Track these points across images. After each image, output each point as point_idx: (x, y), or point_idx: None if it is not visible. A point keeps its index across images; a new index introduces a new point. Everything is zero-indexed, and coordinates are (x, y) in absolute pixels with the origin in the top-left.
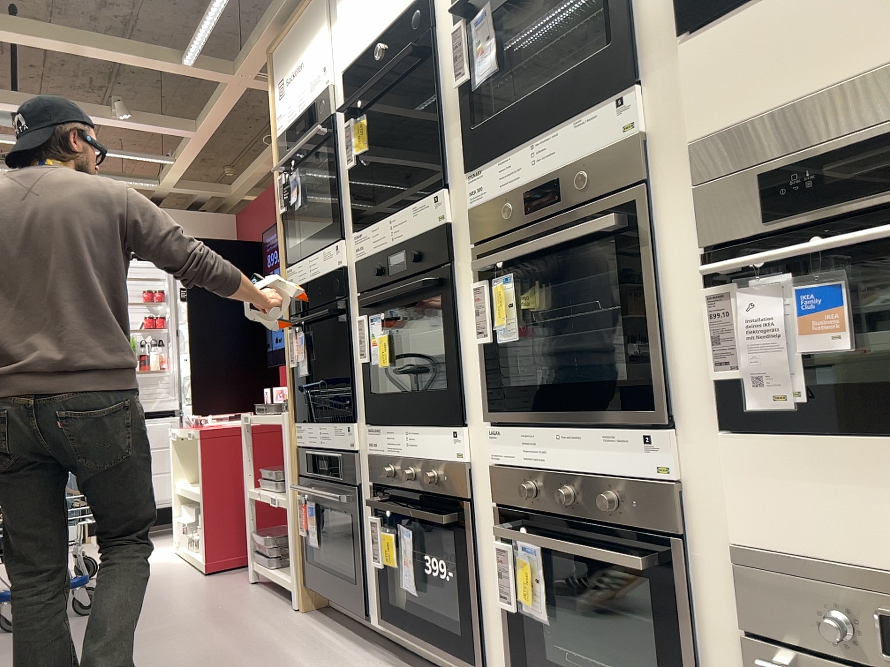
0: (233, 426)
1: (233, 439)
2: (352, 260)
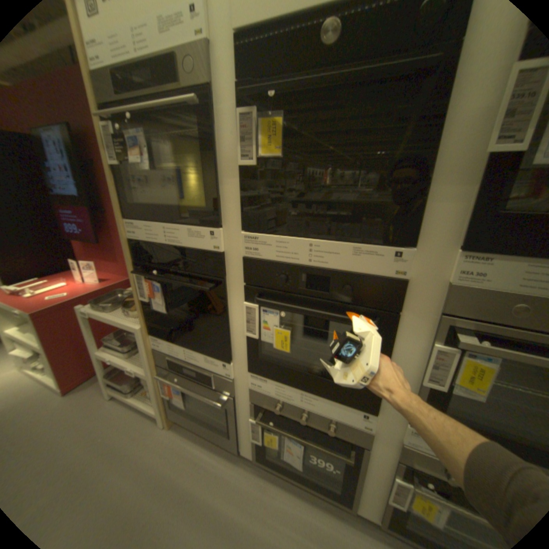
0: (59, 302)
1: (63, 312)
2: (235, 250)
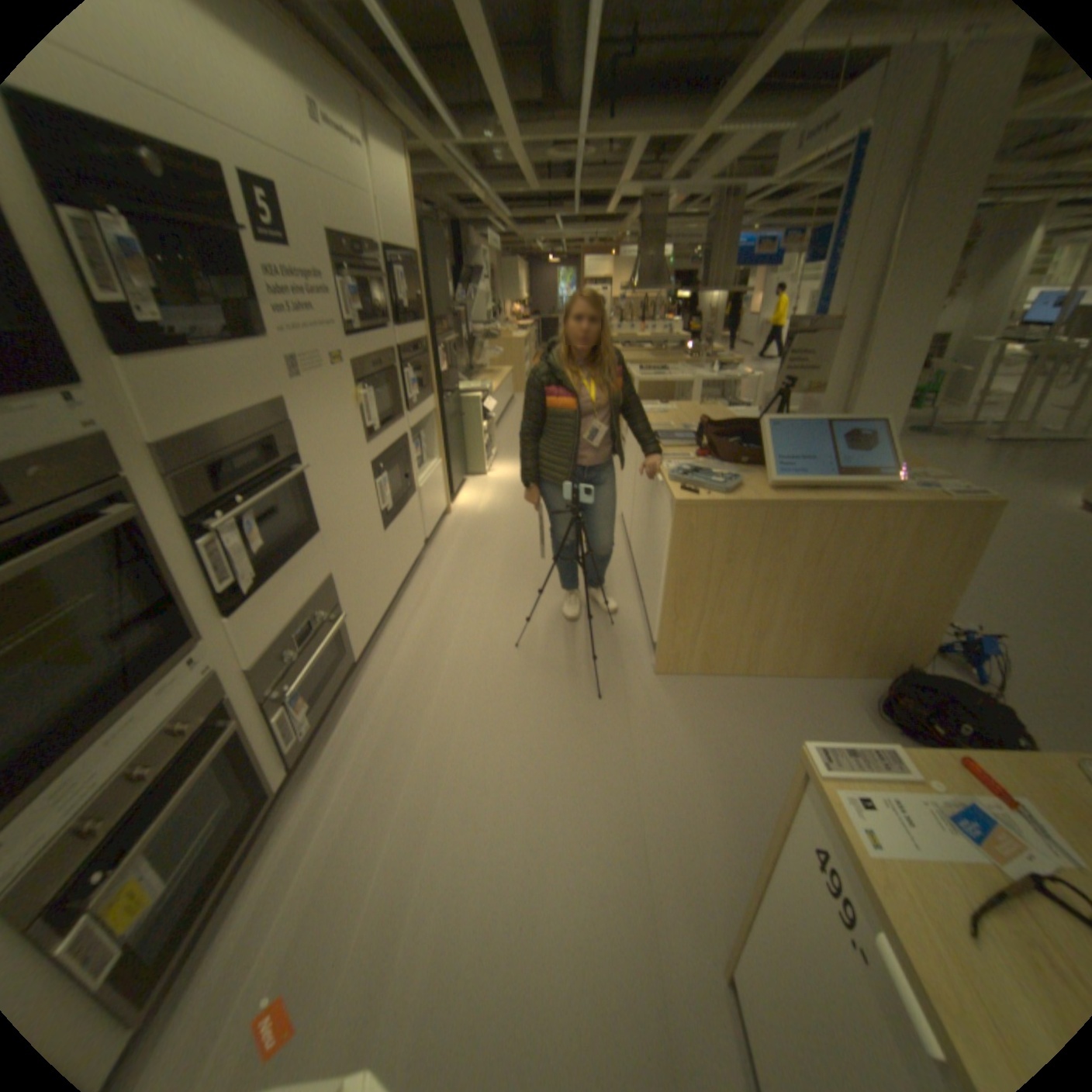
0: None
1: None
2: None
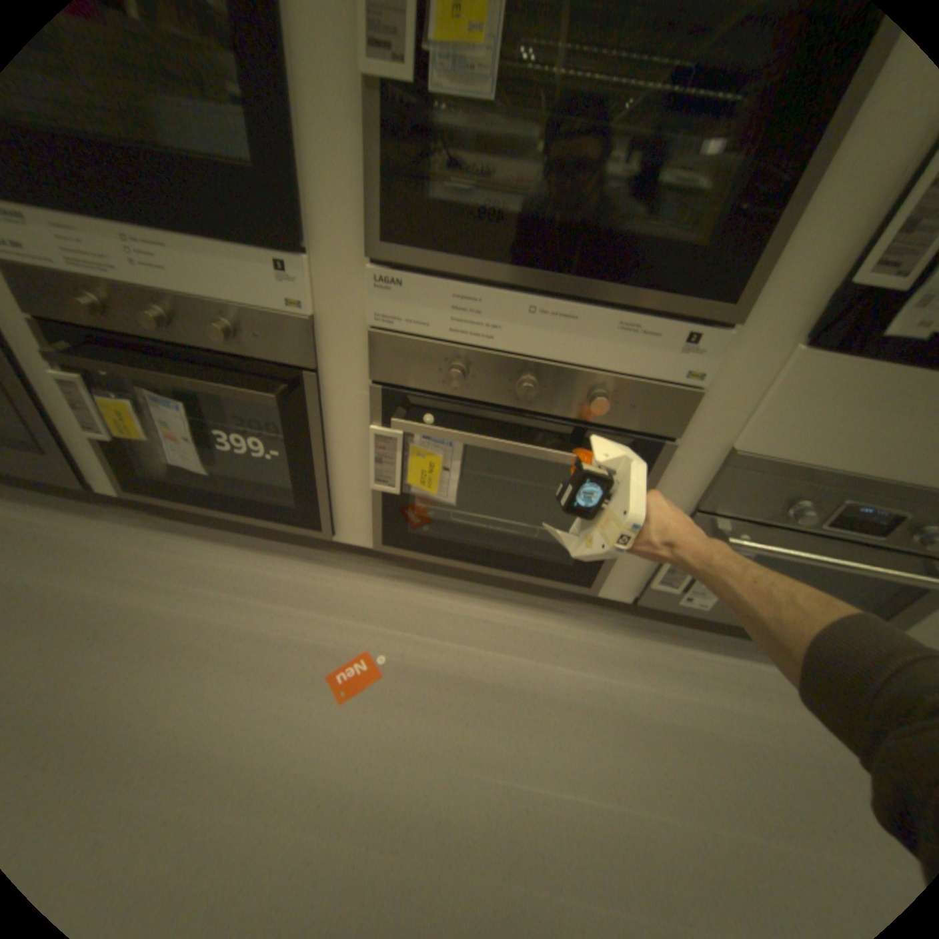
0: None
1: None
2: None
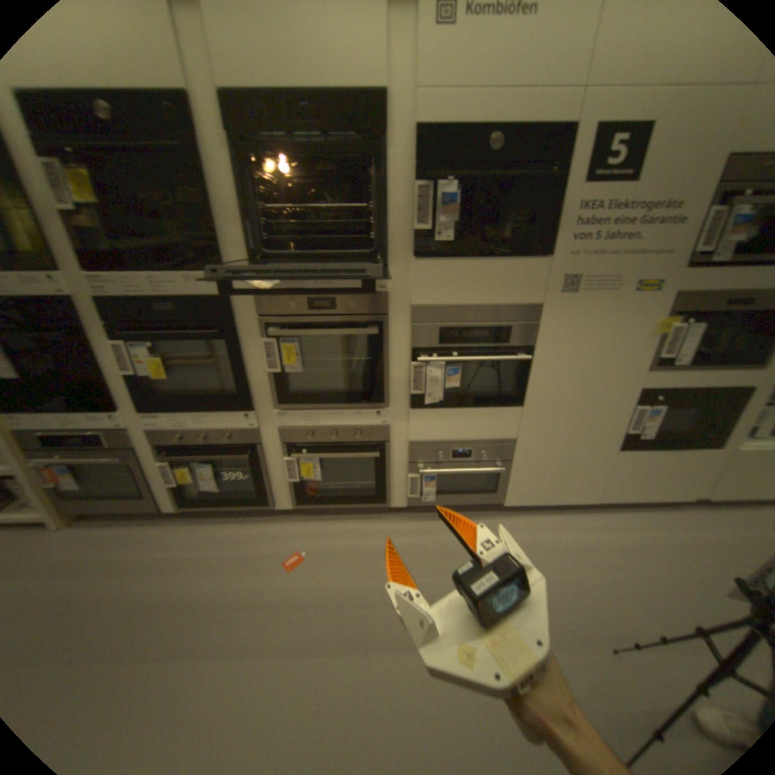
0: None
1: None
2: (78, 294)
